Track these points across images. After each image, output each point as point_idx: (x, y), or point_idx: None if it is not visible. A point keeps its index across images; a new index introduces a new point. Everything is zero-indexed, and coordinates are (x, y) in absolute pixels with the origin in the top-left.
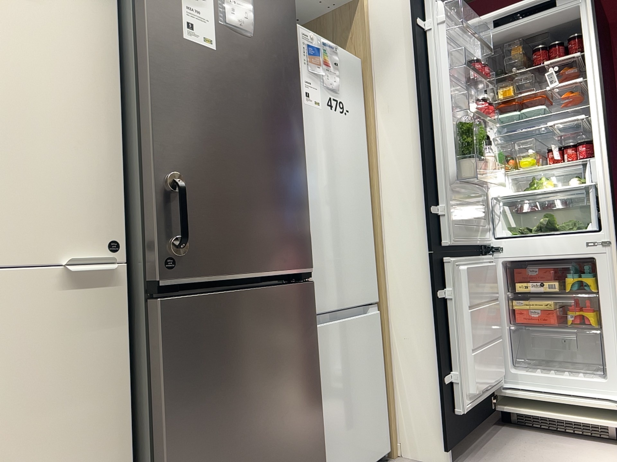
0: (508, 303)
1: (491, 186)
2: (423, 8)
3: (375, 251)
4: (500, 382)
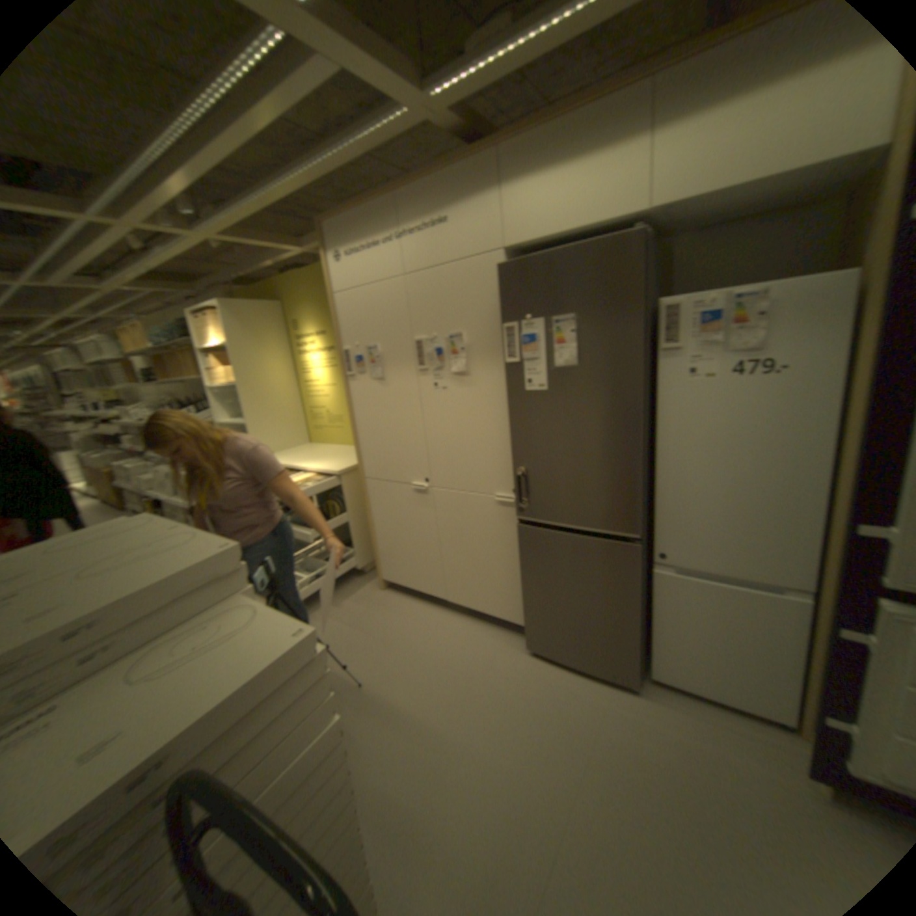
0: None
1: None
2: None
3: (830, 536)
4: None
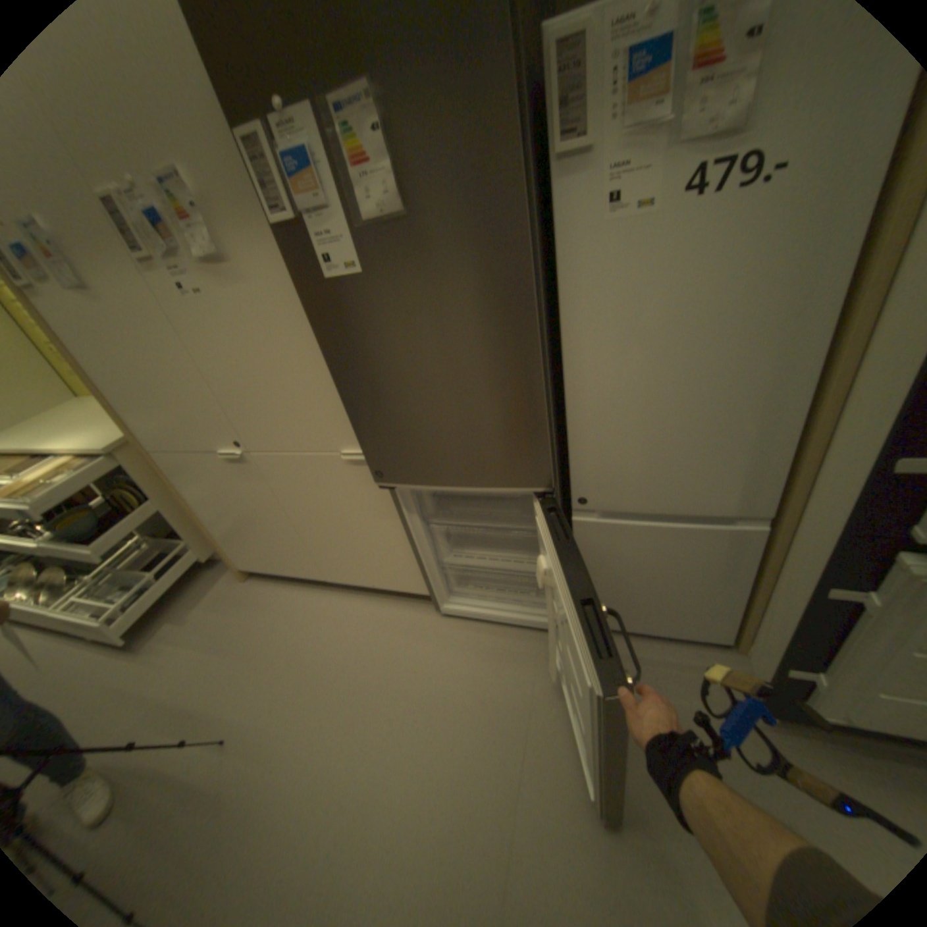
0: None
1: None
2: None
3: (803, 445)
4: None
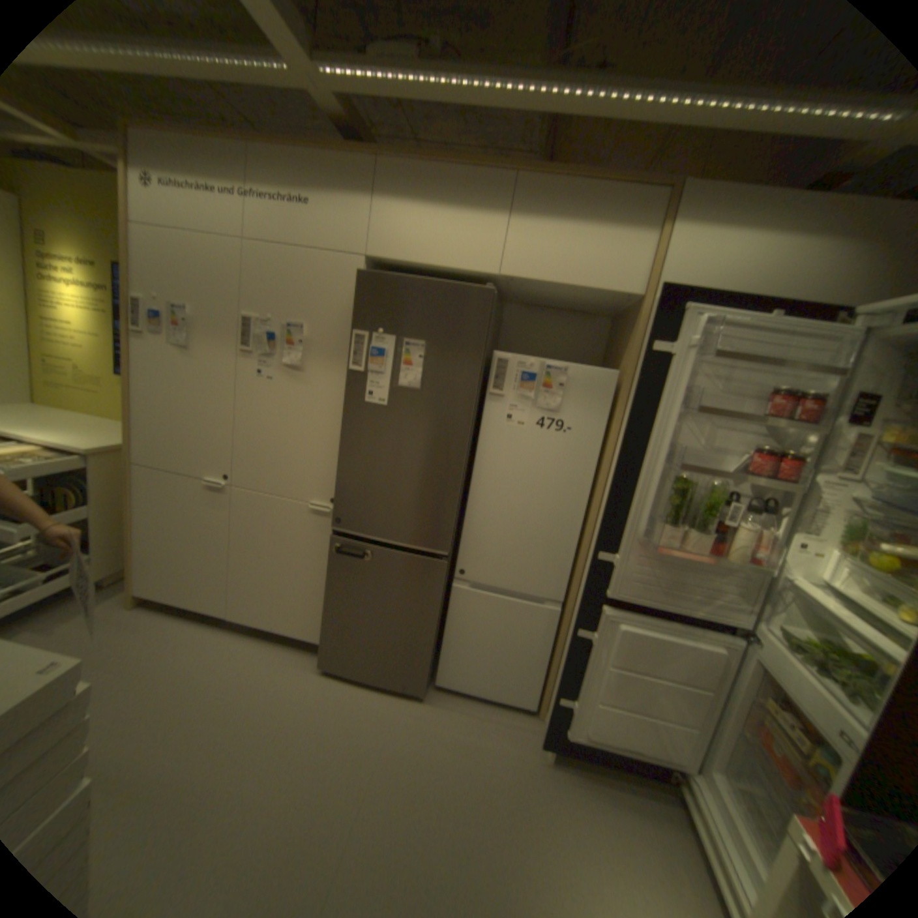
0: (751, 710)
1: (793, 562)
2: (679, 325)
3: (577, 559)
4: (679, 768)
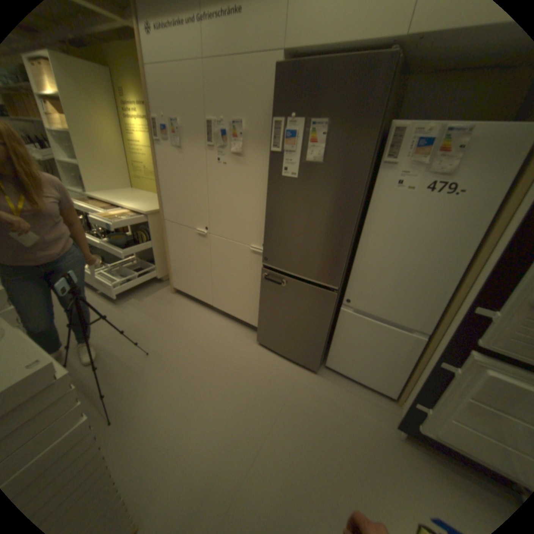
0: None
1: None
2: None
3: (451, 305)
4: None
